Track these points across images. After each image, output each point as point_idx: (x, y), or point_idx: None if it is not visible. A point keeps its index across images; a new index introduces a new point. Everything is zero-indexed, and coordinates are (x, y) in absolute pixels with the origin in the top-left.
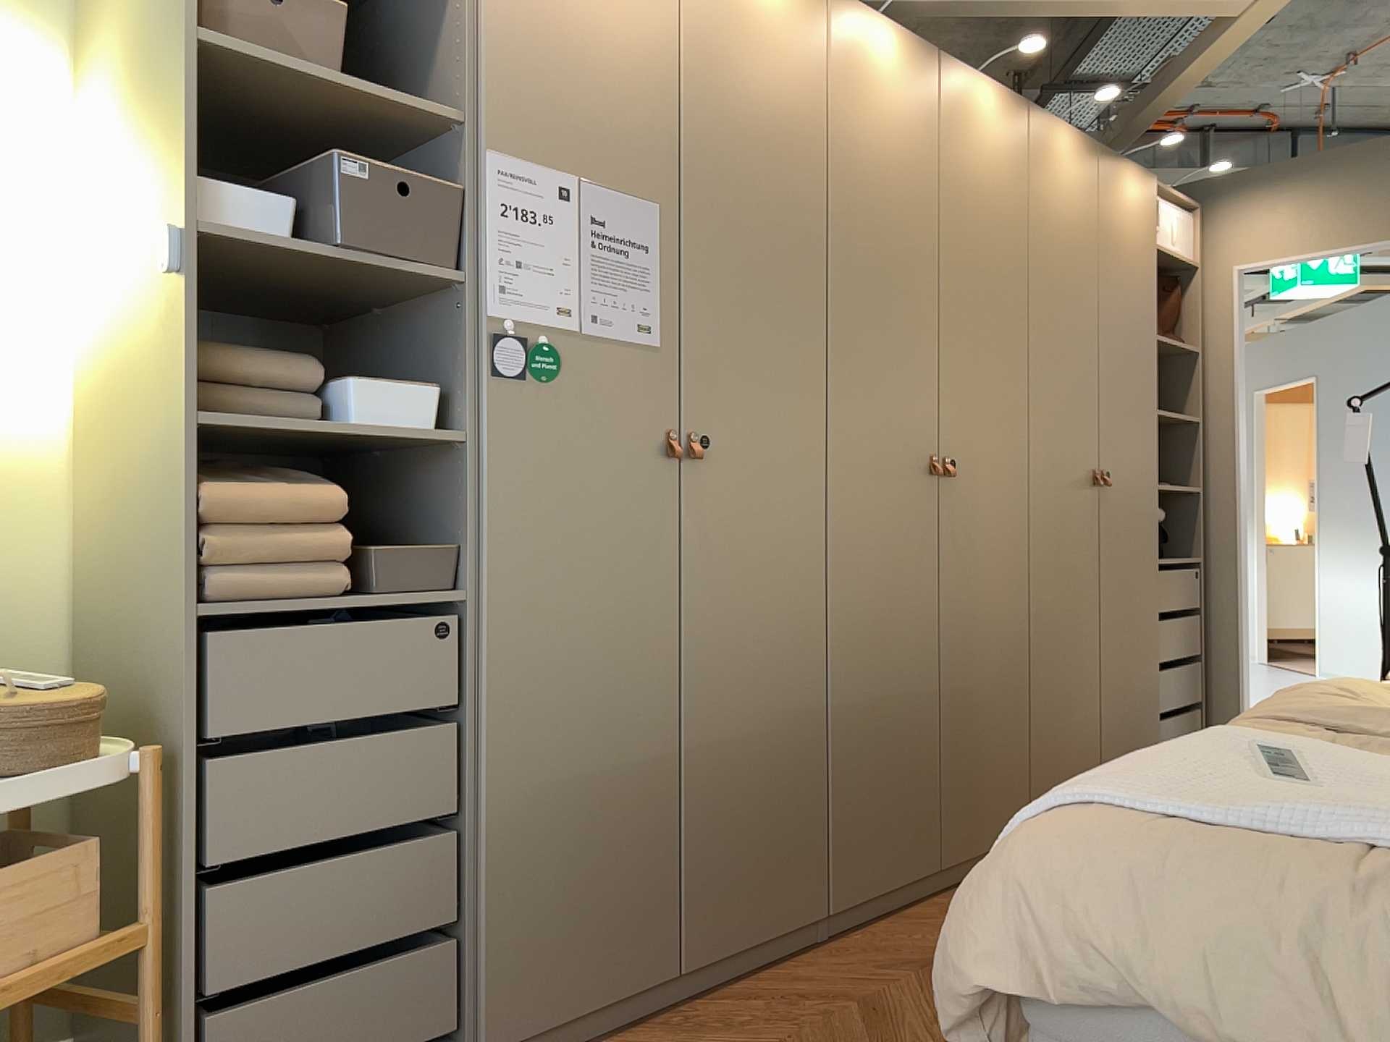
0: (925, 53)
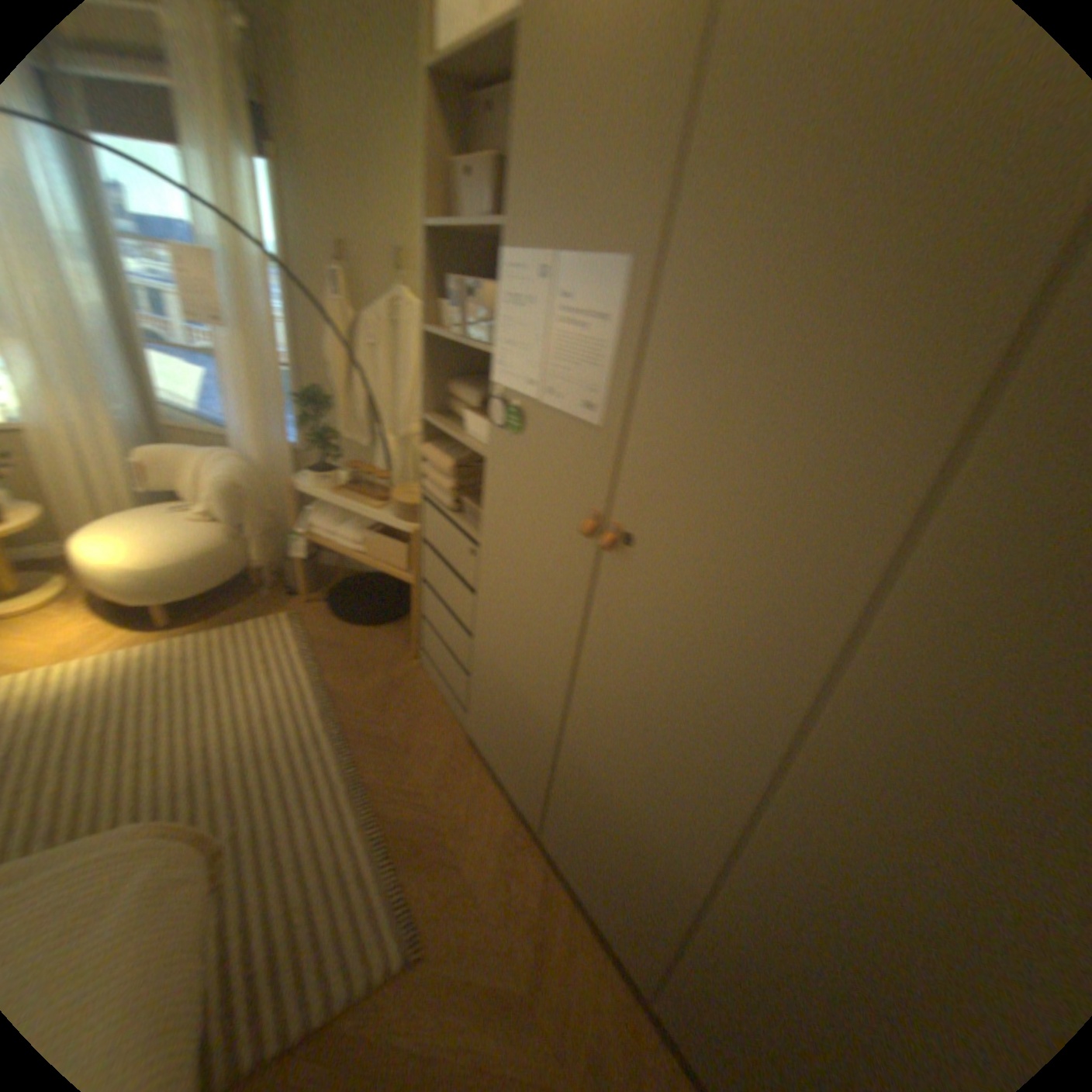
0: None
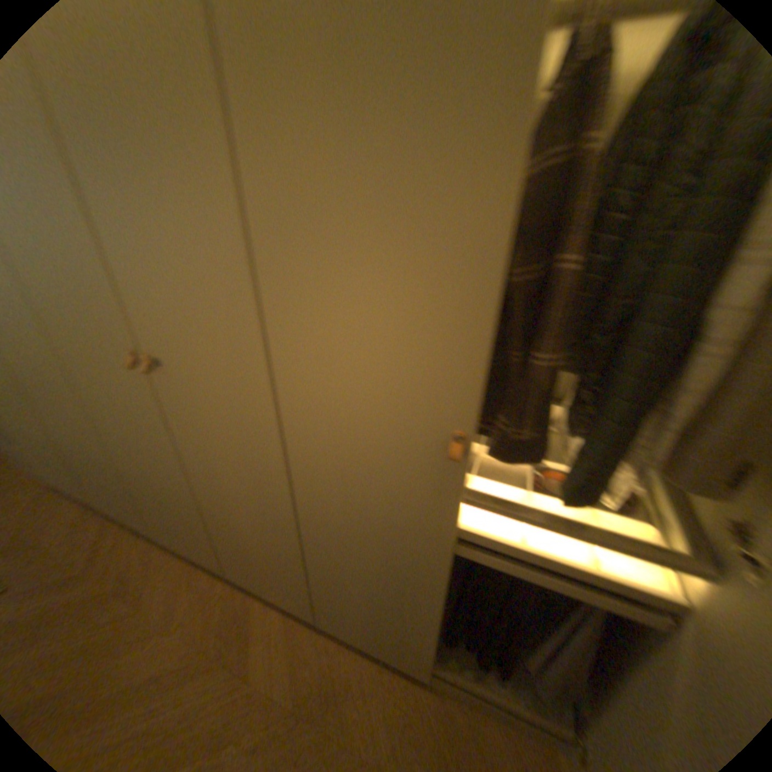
0: None
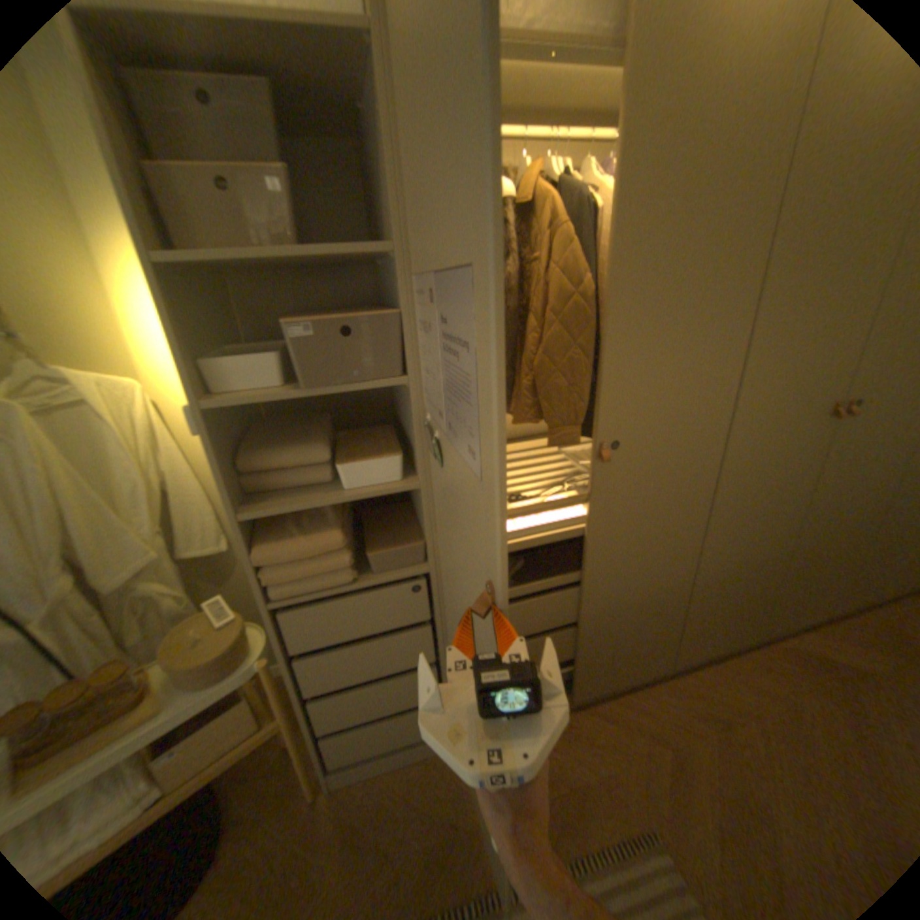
0: None
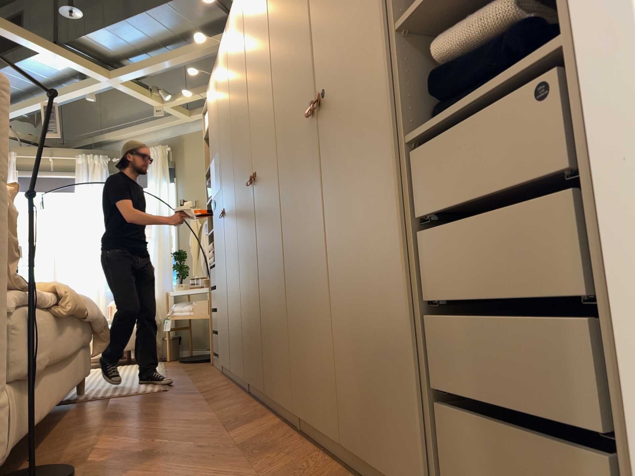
0: (241, 1)
